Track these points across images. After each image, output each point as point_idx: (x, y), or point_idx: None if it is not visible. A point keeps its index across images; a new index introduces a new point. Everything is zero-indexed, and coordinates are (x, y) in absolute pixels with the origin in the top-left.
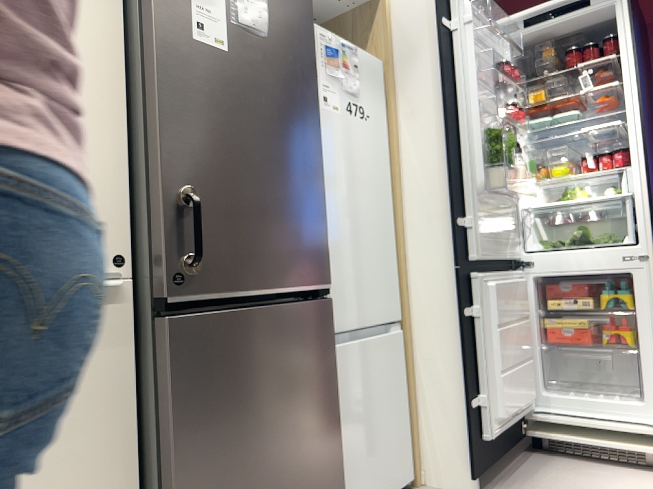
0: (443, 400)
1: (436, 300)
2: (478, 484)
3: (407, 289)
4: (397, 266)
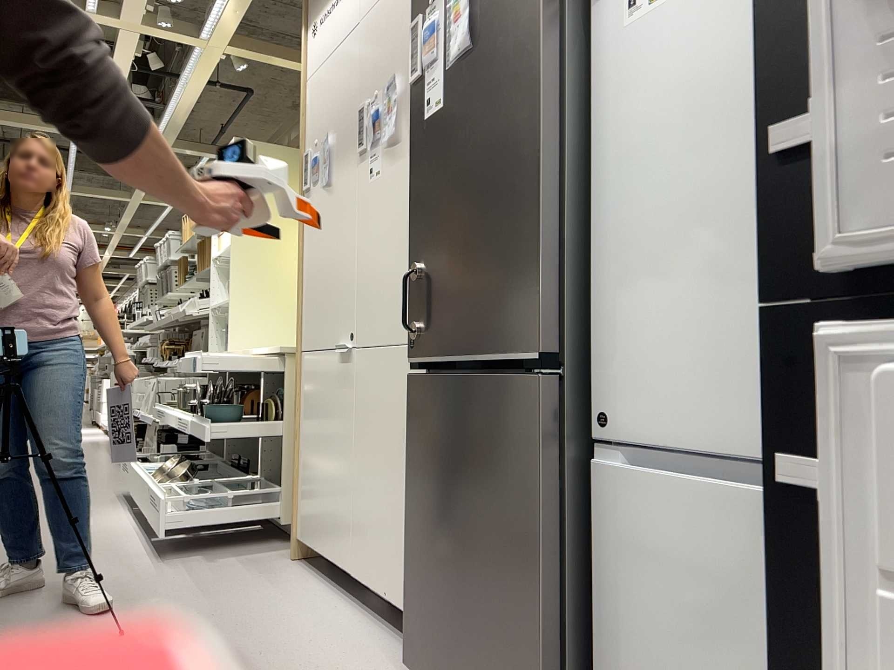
0: None
1: None
2: None
3: None
4: None
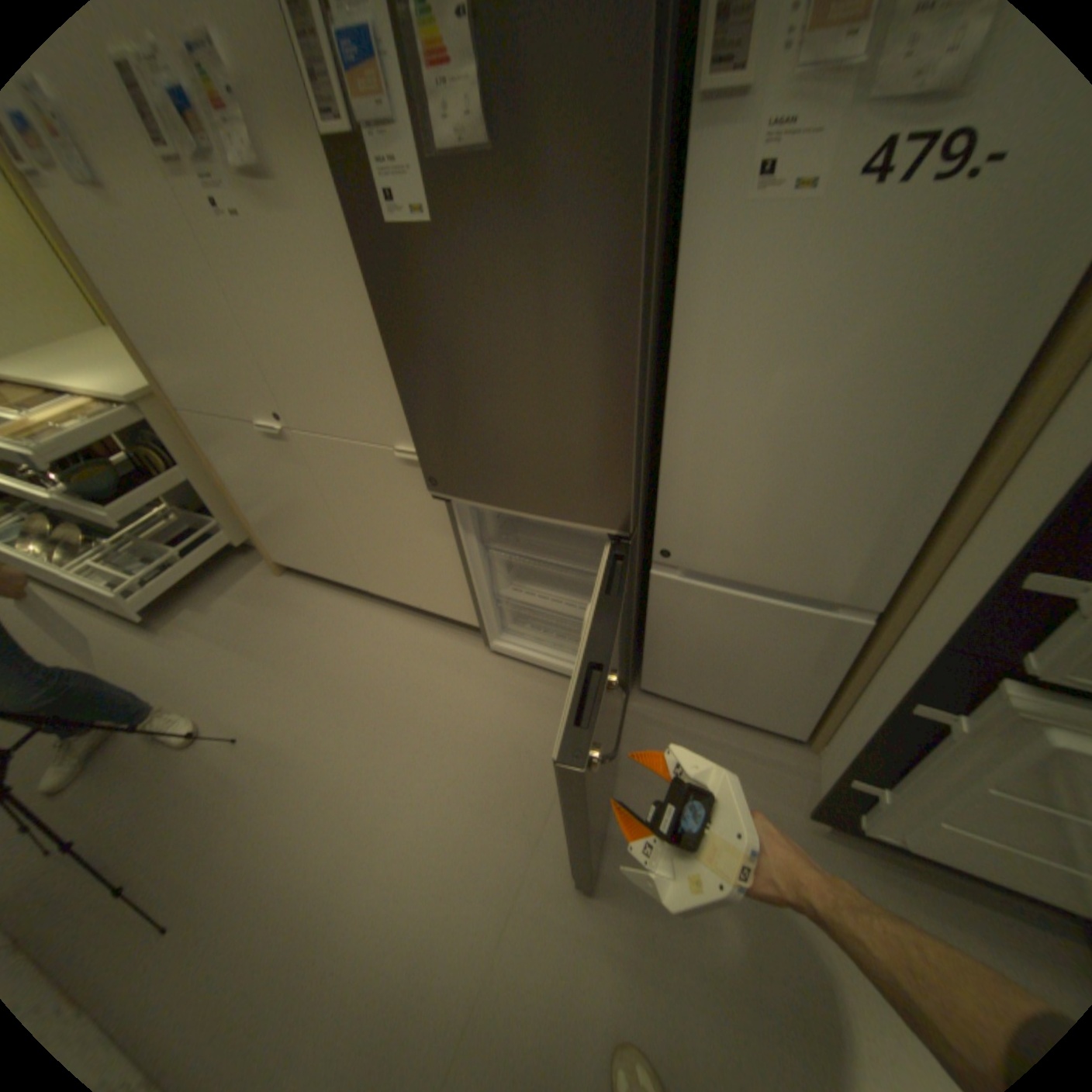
0: (863, 736)
1: (936, 642)
2: (829, 825)
3: (927, 580)
4: (939, 533)
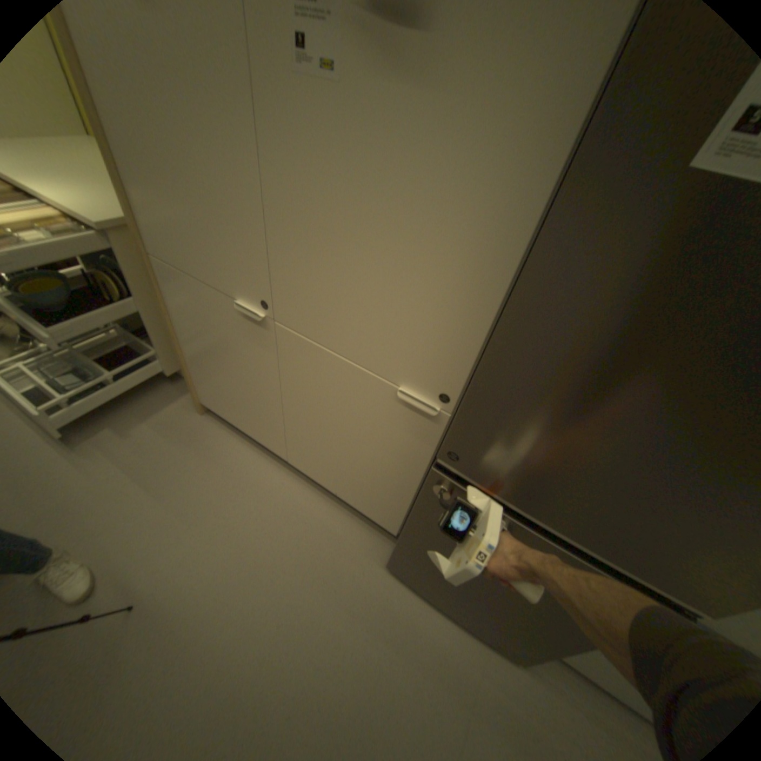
0: None
1: None
2: None
3: None
4: None
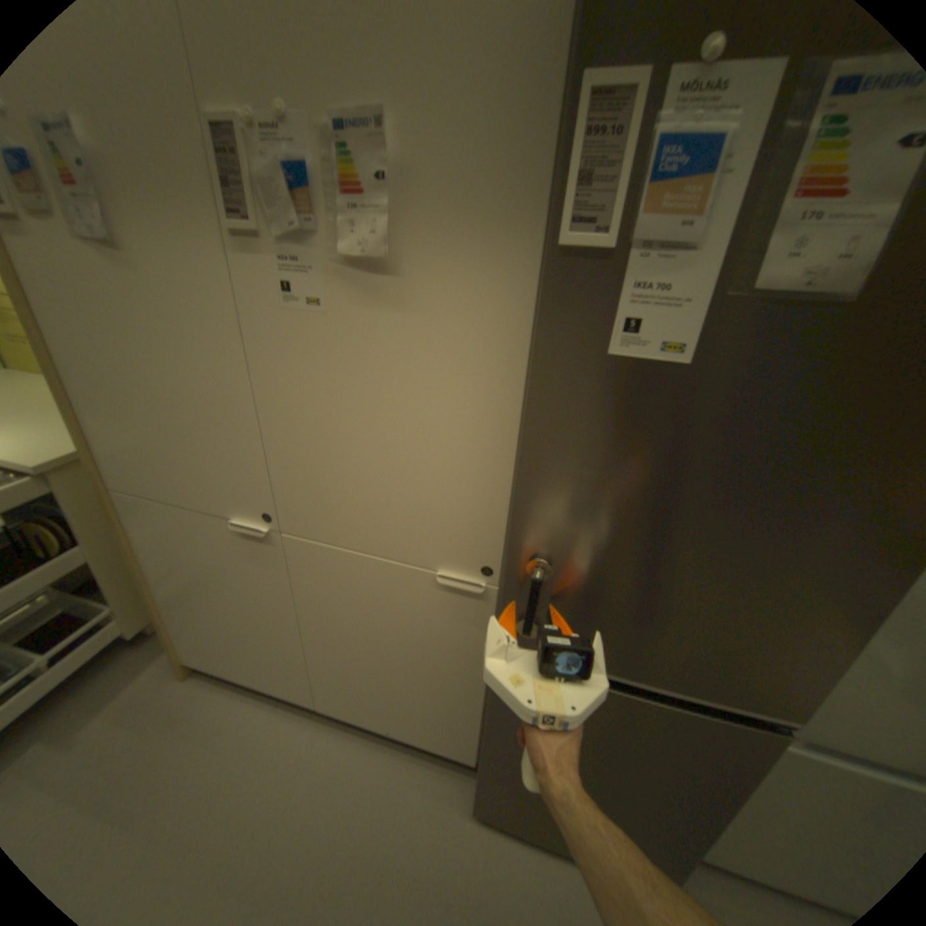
0: None
1: None
2: None
3: None
4: None
